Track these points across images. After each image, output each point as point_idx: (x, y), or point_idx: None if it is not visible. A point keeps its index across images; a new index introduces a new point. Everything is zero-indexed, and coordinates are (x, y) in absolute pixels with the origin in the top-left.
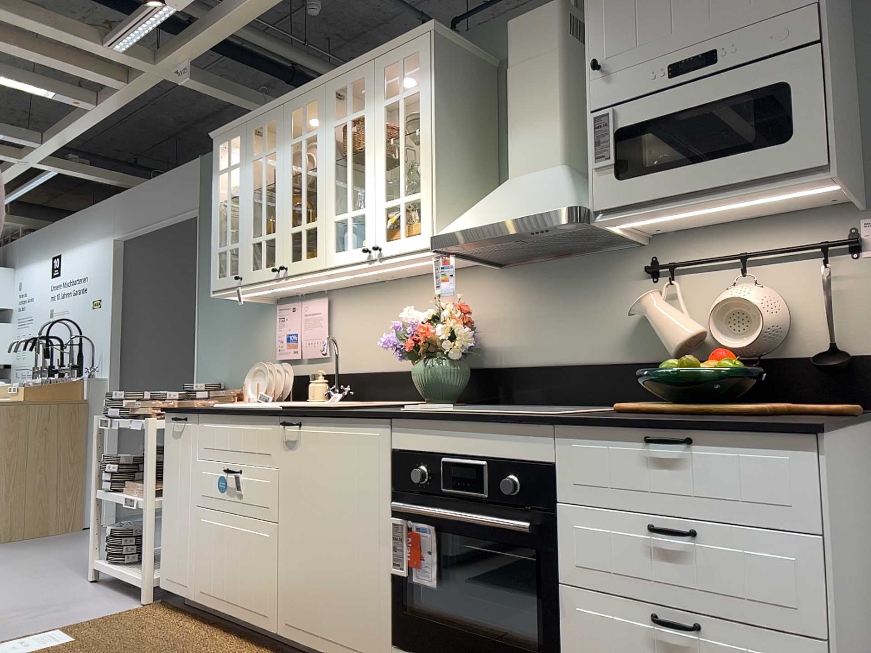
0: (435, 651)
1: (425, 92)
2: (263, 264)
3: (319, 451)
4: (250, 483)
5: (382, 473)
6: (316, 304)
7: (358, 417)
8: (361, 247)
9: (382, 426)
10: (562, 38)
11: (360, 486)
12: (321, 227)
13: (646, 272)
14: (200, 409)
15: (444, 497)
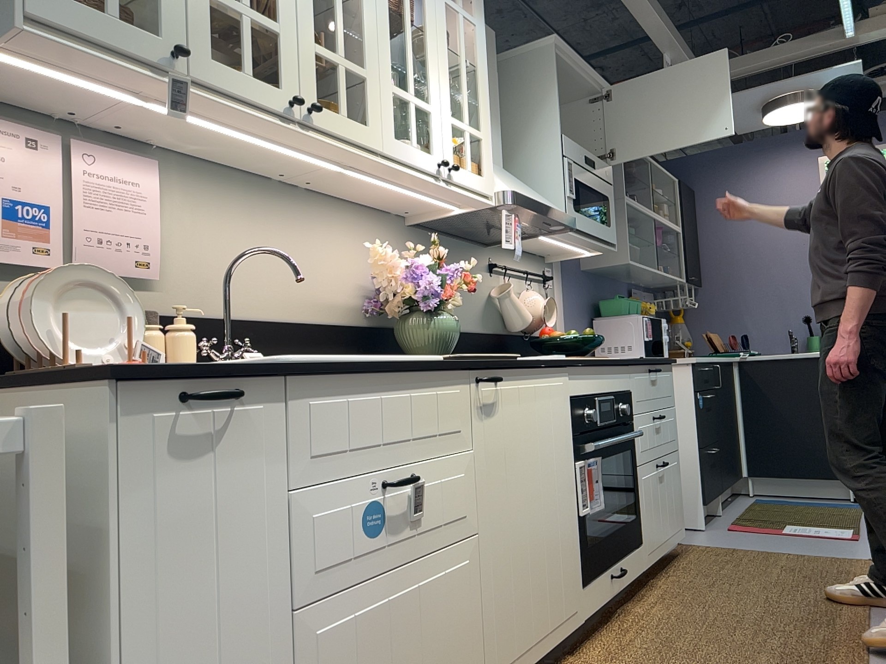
0: (603, 564)
1: (482, 34)
2: (248, 66)
3: (520, 412)
4: (433, 492)
5: (568, 420)
6: (127, 164)
7: (553, 365)
8: (430, 155)
9: (565, 373)
10: (497, 67)
11: (555, 440)
12: (375, 87)
13: (490, 267)
14: (300, 365)
15: (596, 430)
